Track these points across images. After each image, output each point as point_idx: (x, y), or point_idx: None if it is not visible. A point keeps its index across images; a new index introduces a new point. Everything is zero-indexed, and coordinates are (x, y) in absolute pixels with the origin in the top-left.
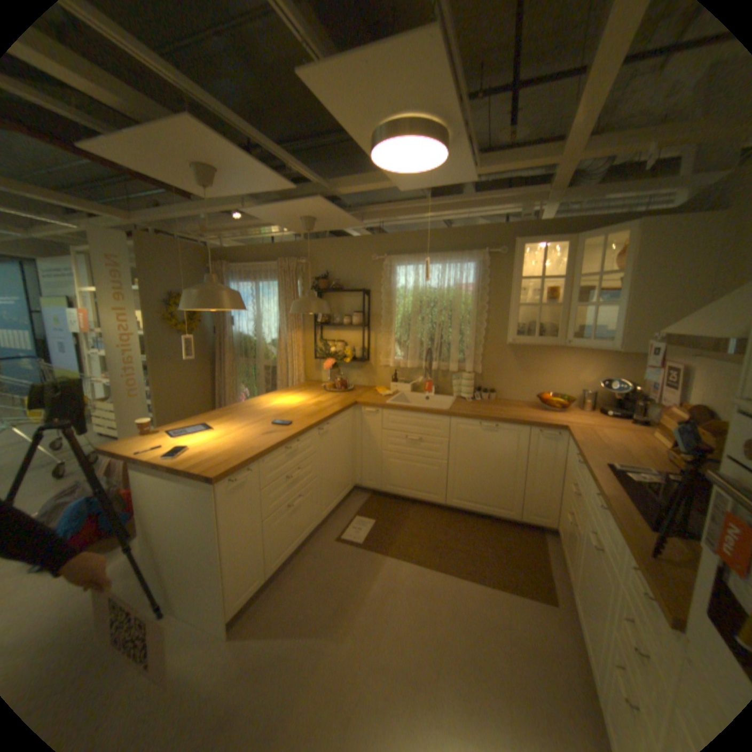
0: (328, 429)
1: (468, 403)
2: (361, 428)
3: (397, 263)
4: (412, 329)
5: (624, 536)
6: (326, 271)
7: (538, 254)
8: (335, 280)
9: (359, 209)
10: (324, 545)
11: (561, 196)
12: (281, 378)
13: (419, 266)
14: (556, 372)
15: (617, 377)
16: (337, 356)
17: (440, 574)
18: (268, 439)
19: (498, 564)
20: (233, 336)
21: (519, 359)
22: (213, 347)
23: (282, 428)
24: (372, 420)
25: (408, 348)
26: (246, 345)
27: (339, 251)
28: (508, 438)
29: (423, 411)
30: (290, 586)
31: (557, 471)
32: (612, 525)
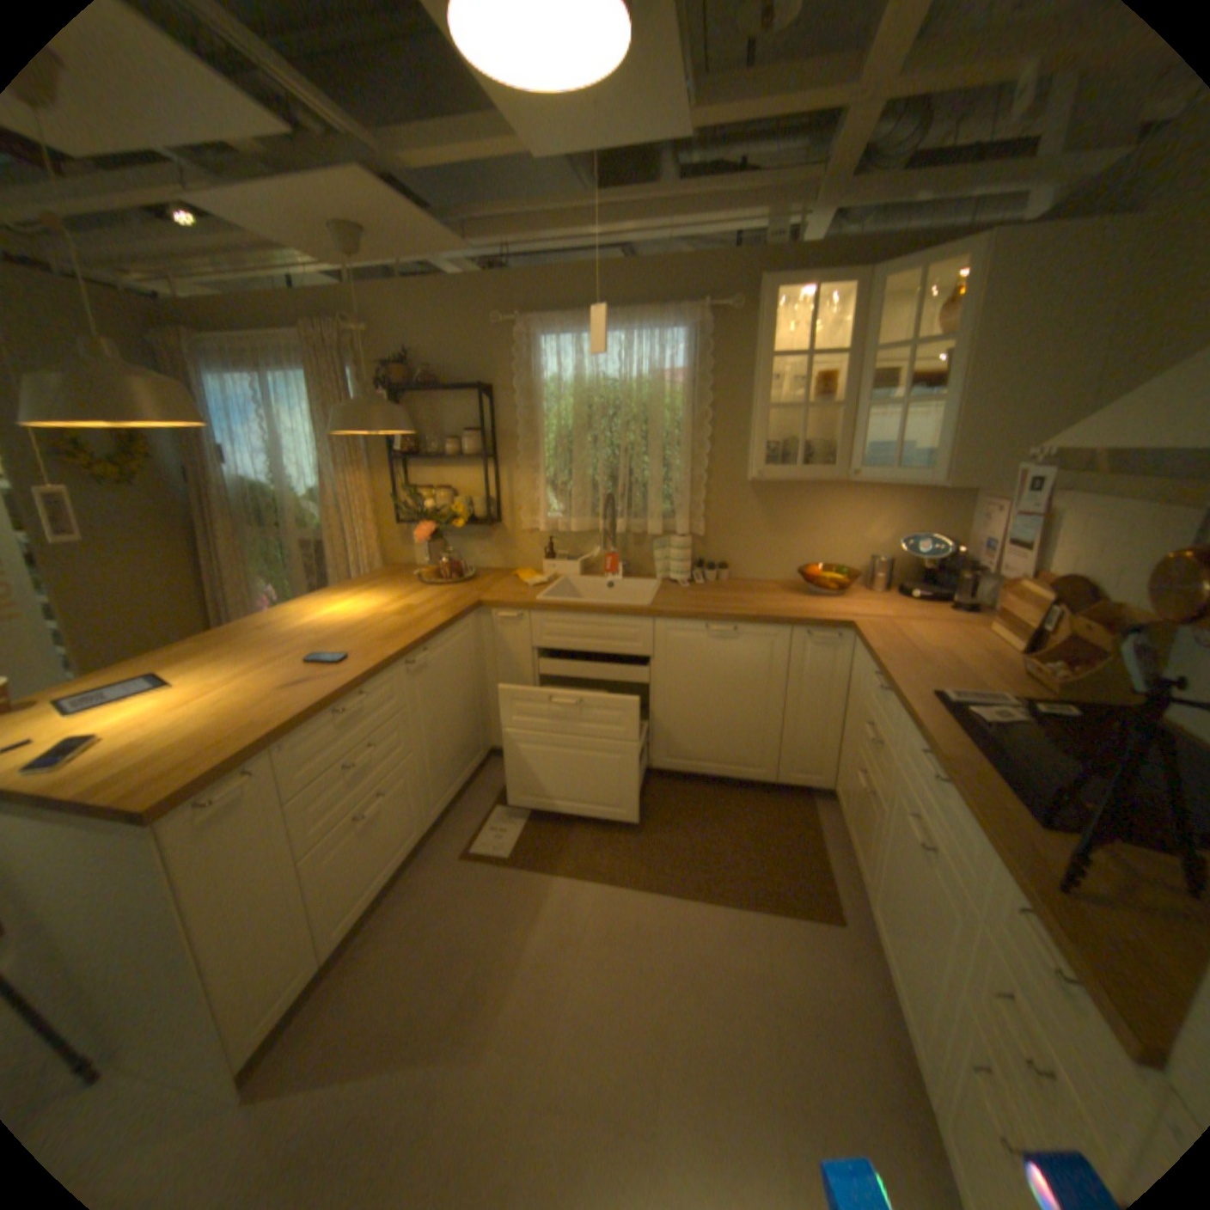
0: (426, 660)
1: (682, 590)
2: (493, 648)
3: (540, 330)
4: (576, 459)
5: (987, 837)
6: (403, 348)
7: (799, 310)
8: (422, 365)
9: (453, 211)
10: (437, 870)
11: (841, 191)
12: (334, 562)
13: (583, 335)
14: (828, 528)
15: (925, 532)
16: (438, 515)
17: (648, 896)
18: (291, 698)
19: (743, 863)
20: (228, 486)
21: (766, 507)
22: (187, 509)
23: (324, 670)
24: (513, 632)
25: (571, 495)
26: (256, 501)
27: (424, 306)
28: (753, 650)
29: (605, 611)
30: (372, 964)
31: (834, 697)
32: (956, 809)
